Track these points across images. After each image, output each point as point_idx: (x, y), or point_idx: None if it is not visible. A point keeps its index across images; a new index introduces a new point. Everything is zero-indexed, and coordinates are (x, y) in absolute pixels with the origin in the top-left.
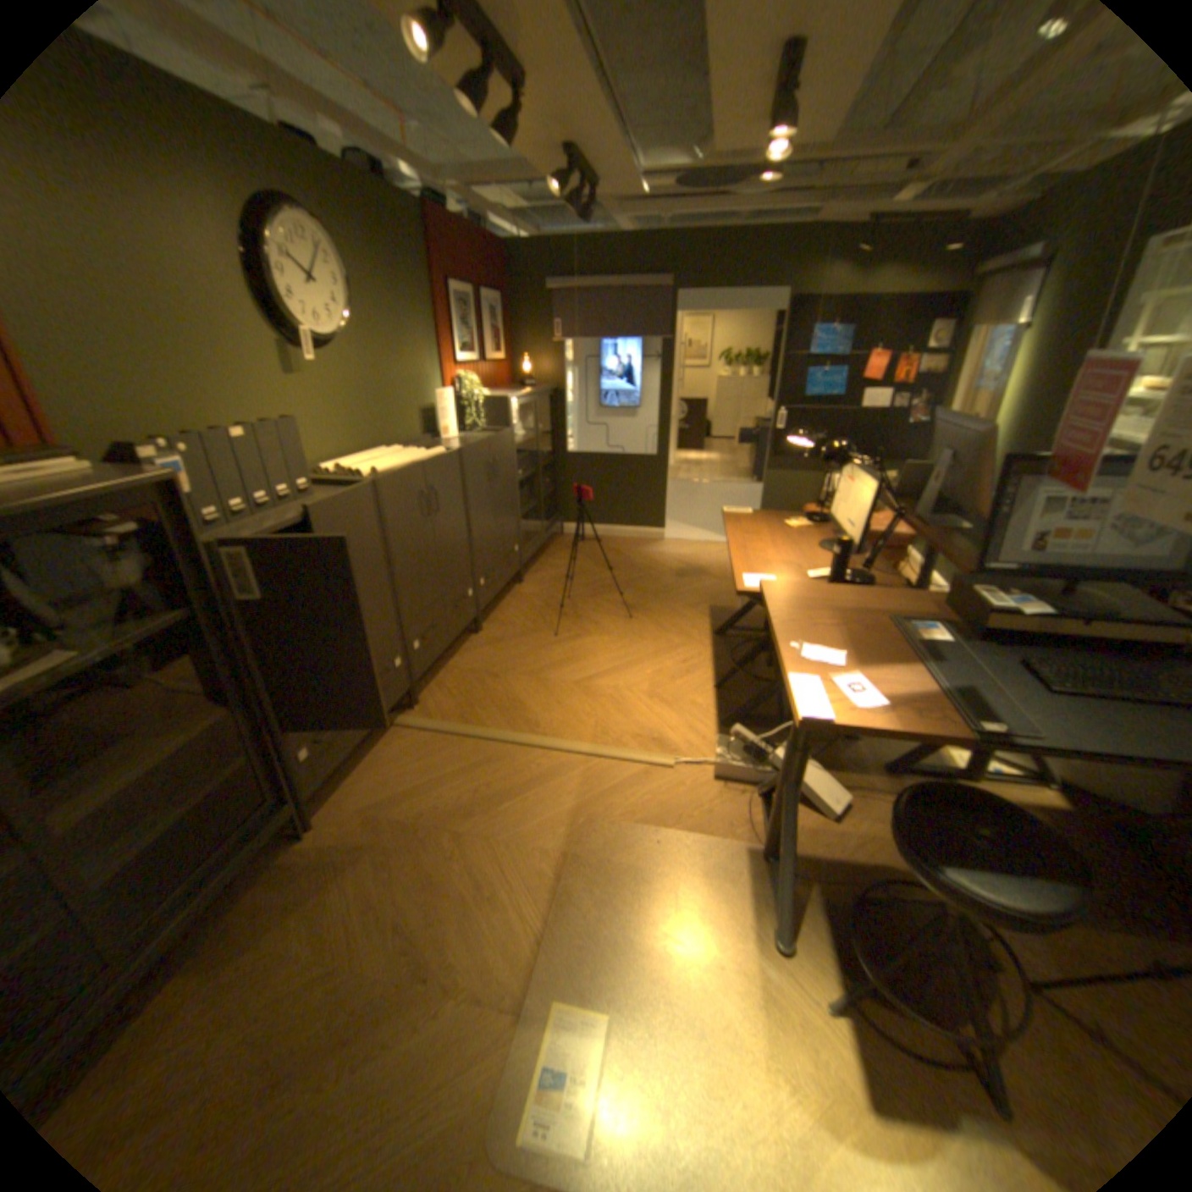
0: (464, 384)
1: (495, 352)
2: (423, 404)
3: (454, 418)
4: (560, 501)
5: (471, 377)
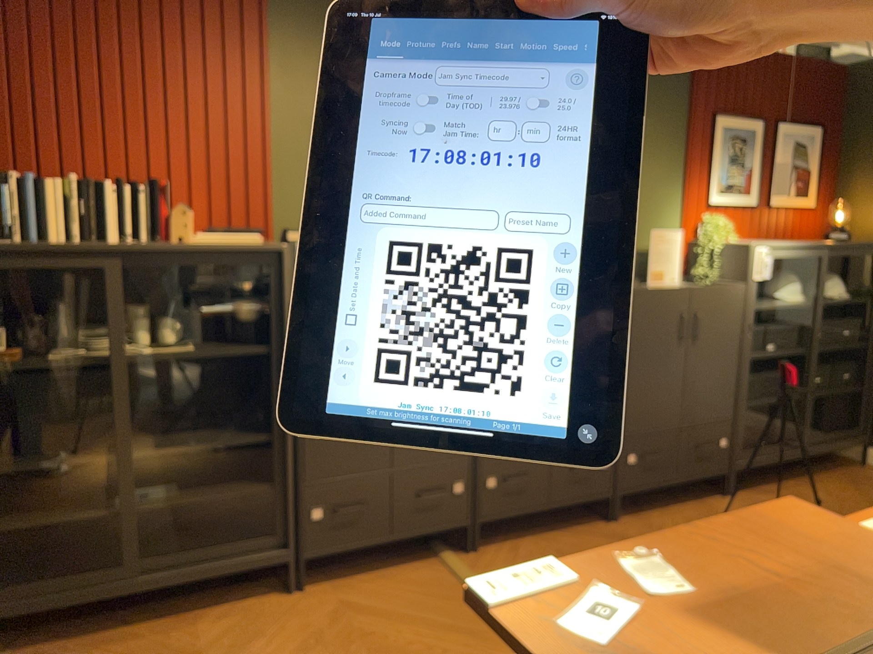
0: (708, 228)
1: (796, 197)
2: (643, 245)
3: (679, 264)
4: (871, 410)
5: (723, 220)
